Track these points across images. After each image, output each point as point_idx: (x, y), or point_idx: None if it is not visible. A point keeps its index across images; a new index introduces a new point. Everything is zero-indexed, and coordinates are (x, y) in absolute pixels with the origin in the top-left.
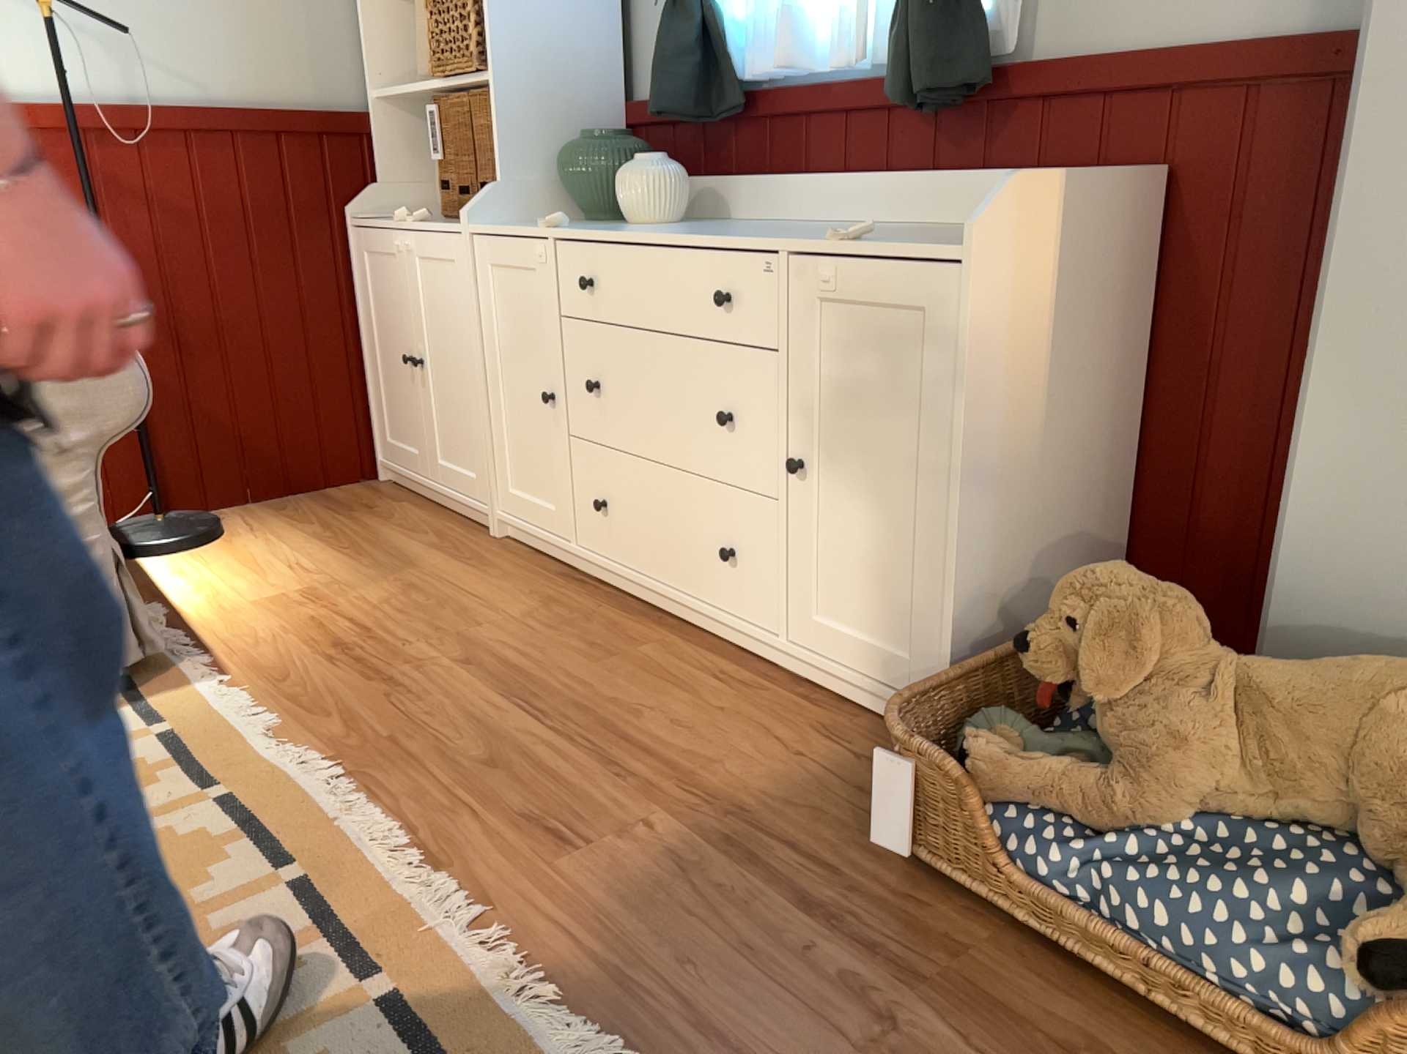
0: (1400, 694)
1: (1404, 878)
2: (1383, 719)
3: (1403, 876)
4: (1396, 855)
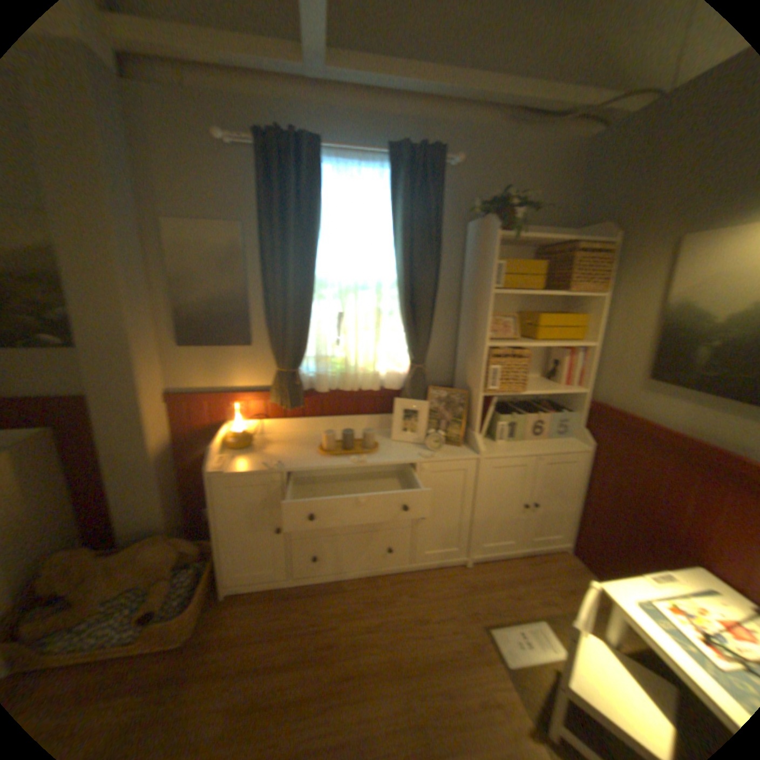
0: (143, 554)
1: (153, 590)
2: (140, 561)
3: (151, 592)
4: (150, 588)
